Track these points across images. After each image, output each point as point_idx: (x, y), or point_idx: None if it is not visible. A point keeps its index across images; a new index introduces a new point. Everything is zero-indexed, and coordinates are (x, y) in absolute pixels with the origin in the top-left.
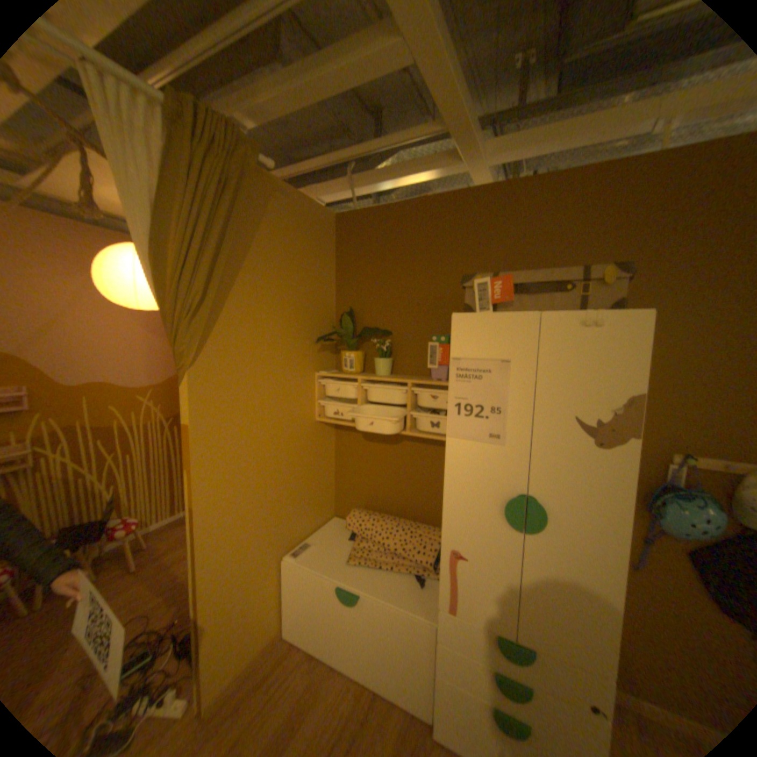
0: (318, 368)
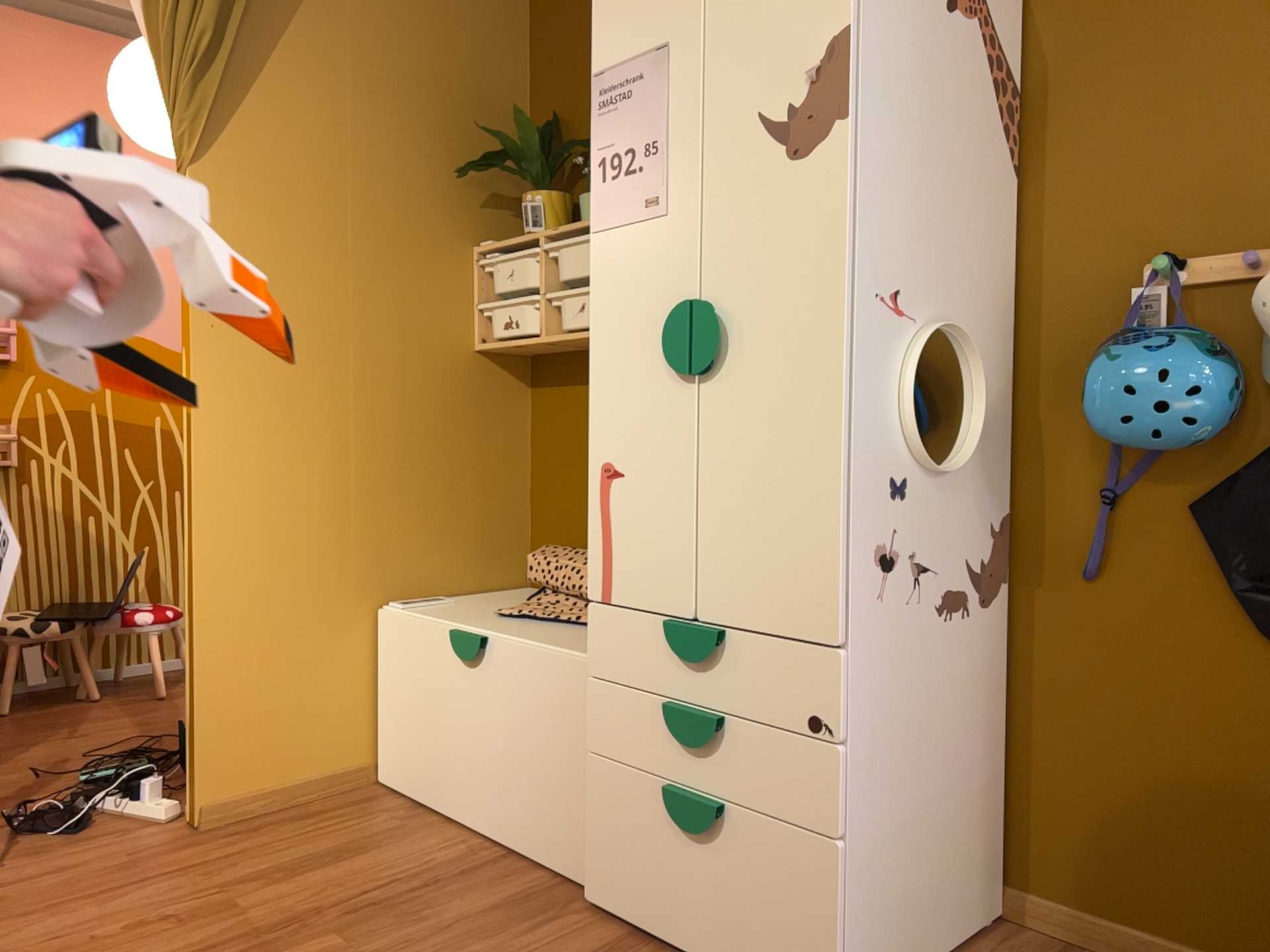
0: (483, 240)
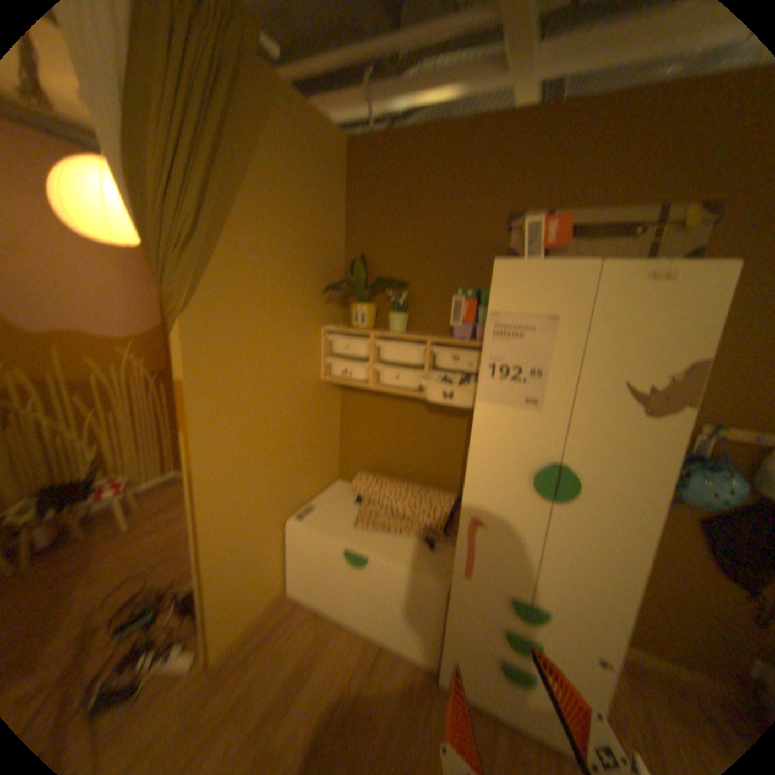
0: (325, 321)
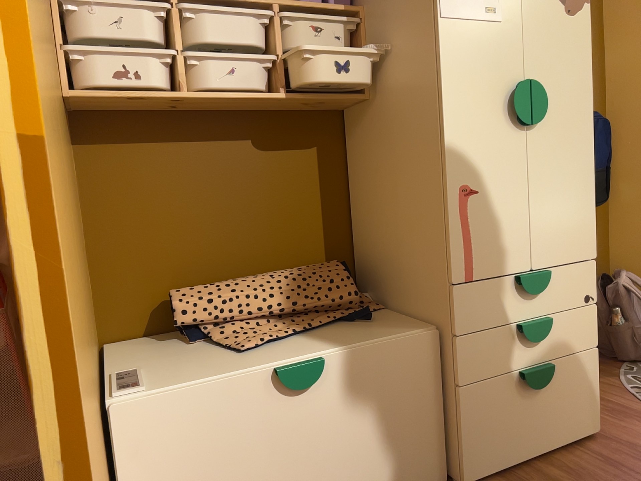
0: None
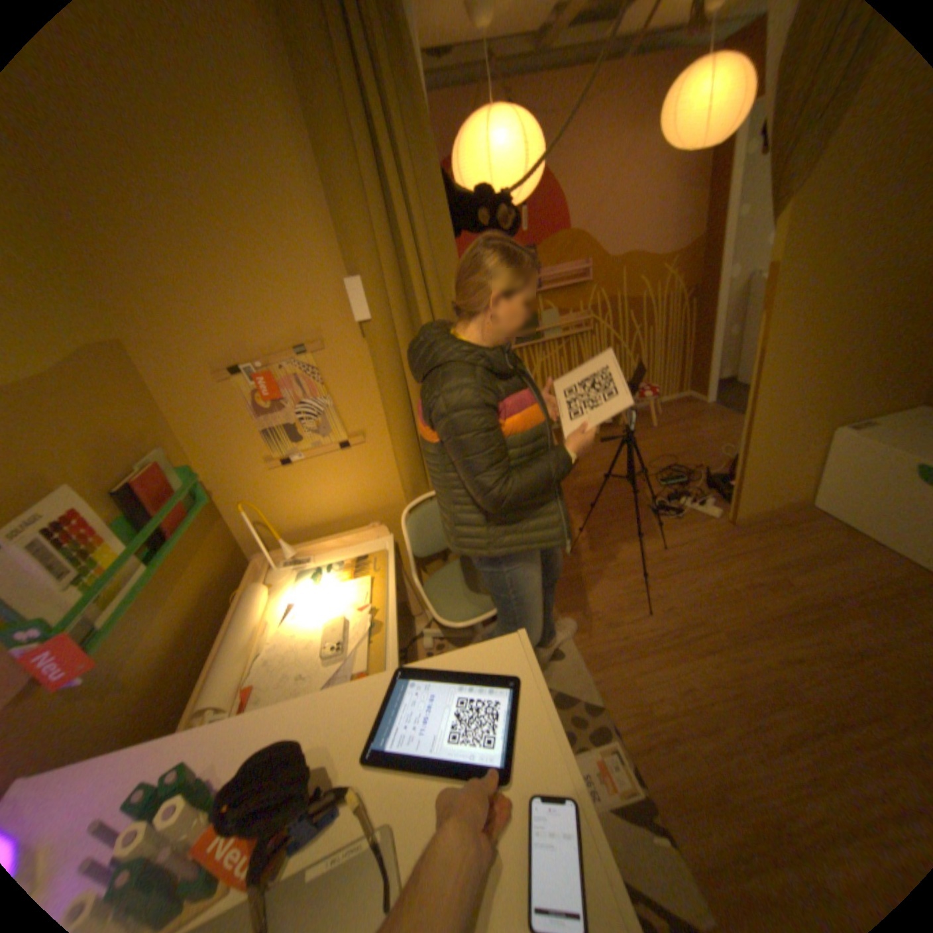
0: None
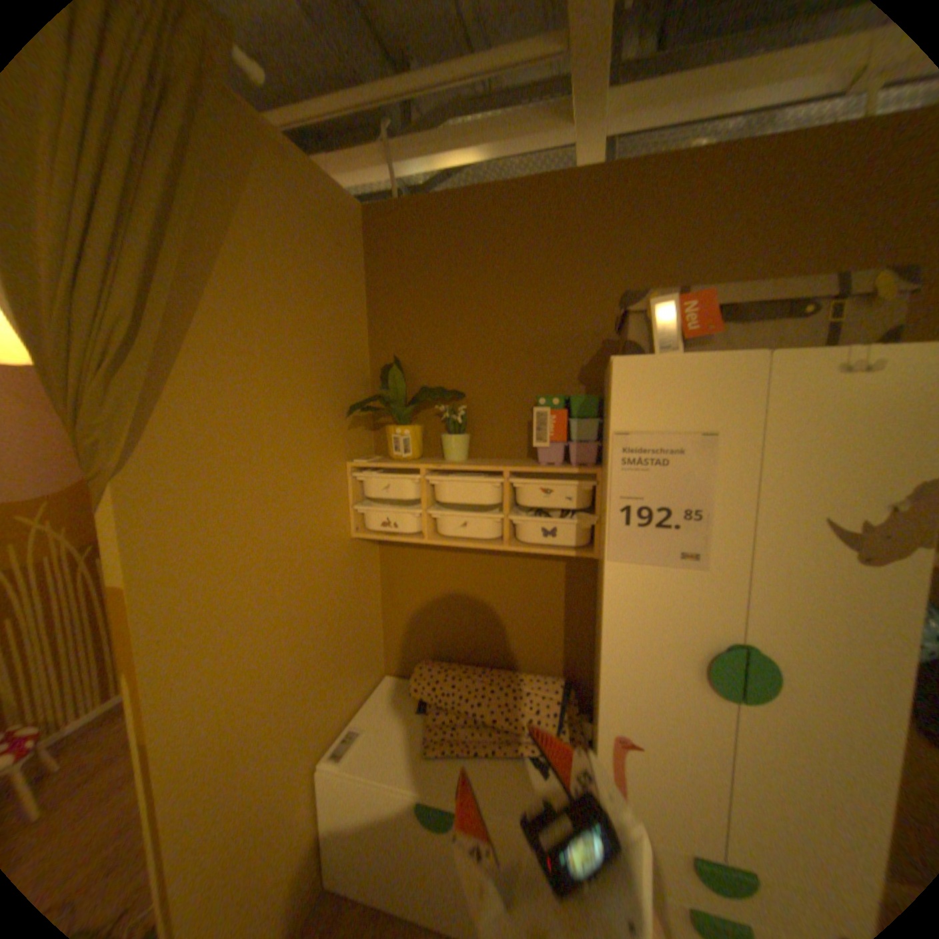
0: (351, 454)
